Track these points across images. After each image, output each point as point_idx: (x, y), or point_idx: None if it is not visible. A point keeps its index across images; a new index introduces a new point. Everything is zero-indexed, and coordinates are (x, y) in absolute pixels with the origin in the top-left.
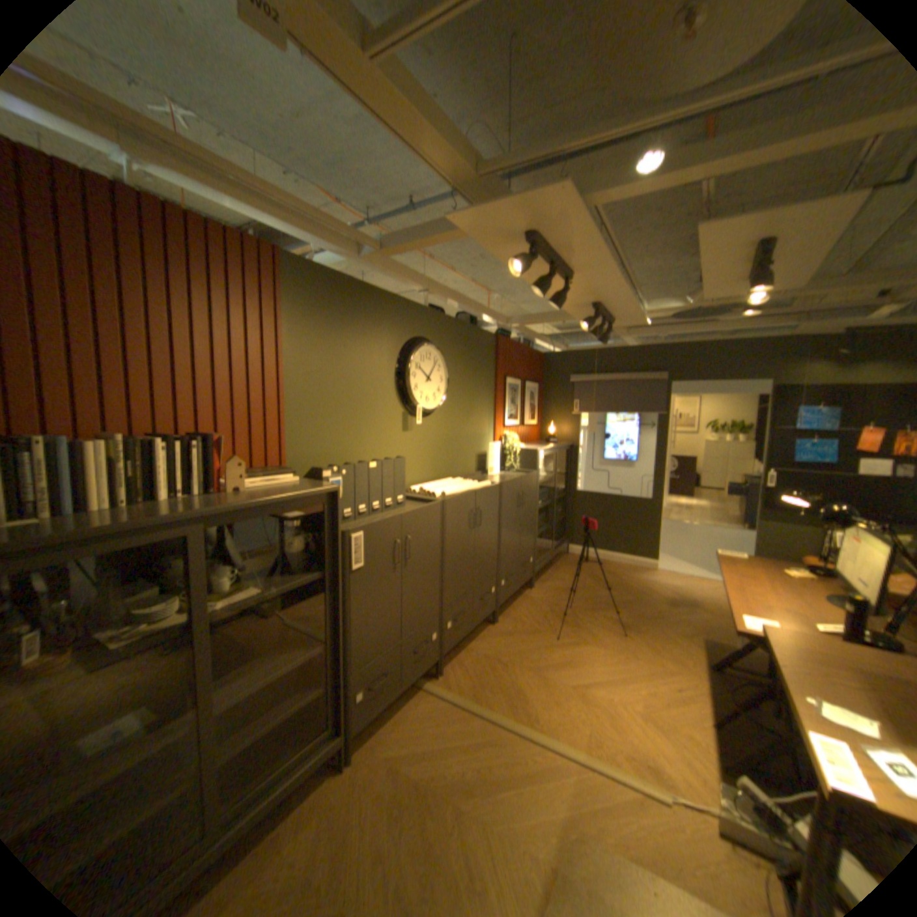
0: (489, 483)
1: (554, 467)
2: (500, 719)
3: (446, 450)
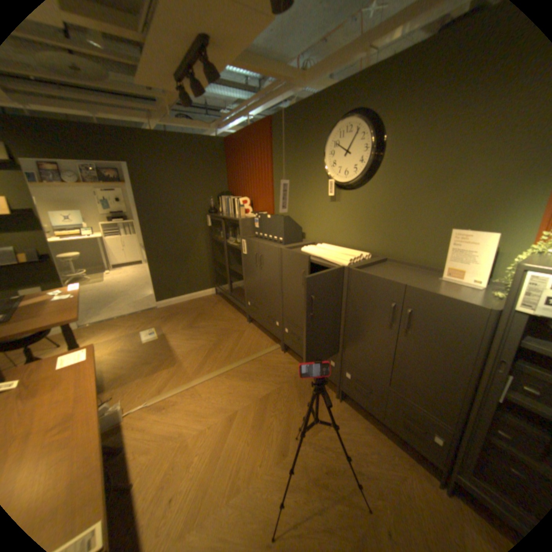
0: (346, 263)
1: None
2: (238, 363)
3: (383, 225)
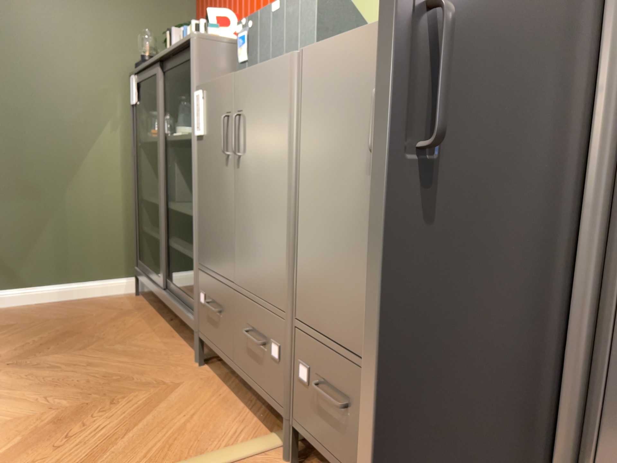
0: None
1: None
2: None
3: None
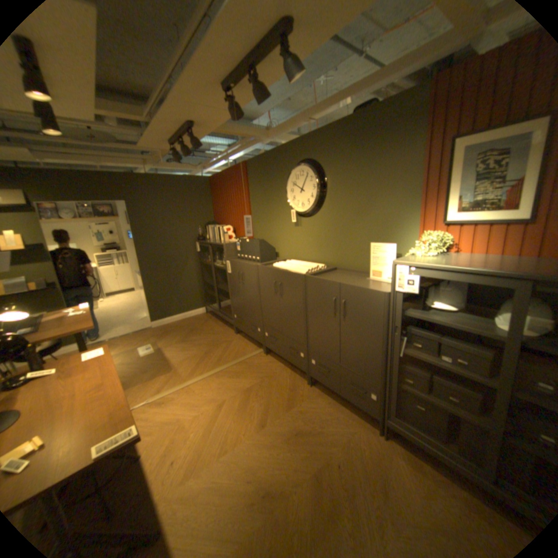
0: (304, 273)
1: (511, 320)
2: (226, 365)
3: (332, 243)
